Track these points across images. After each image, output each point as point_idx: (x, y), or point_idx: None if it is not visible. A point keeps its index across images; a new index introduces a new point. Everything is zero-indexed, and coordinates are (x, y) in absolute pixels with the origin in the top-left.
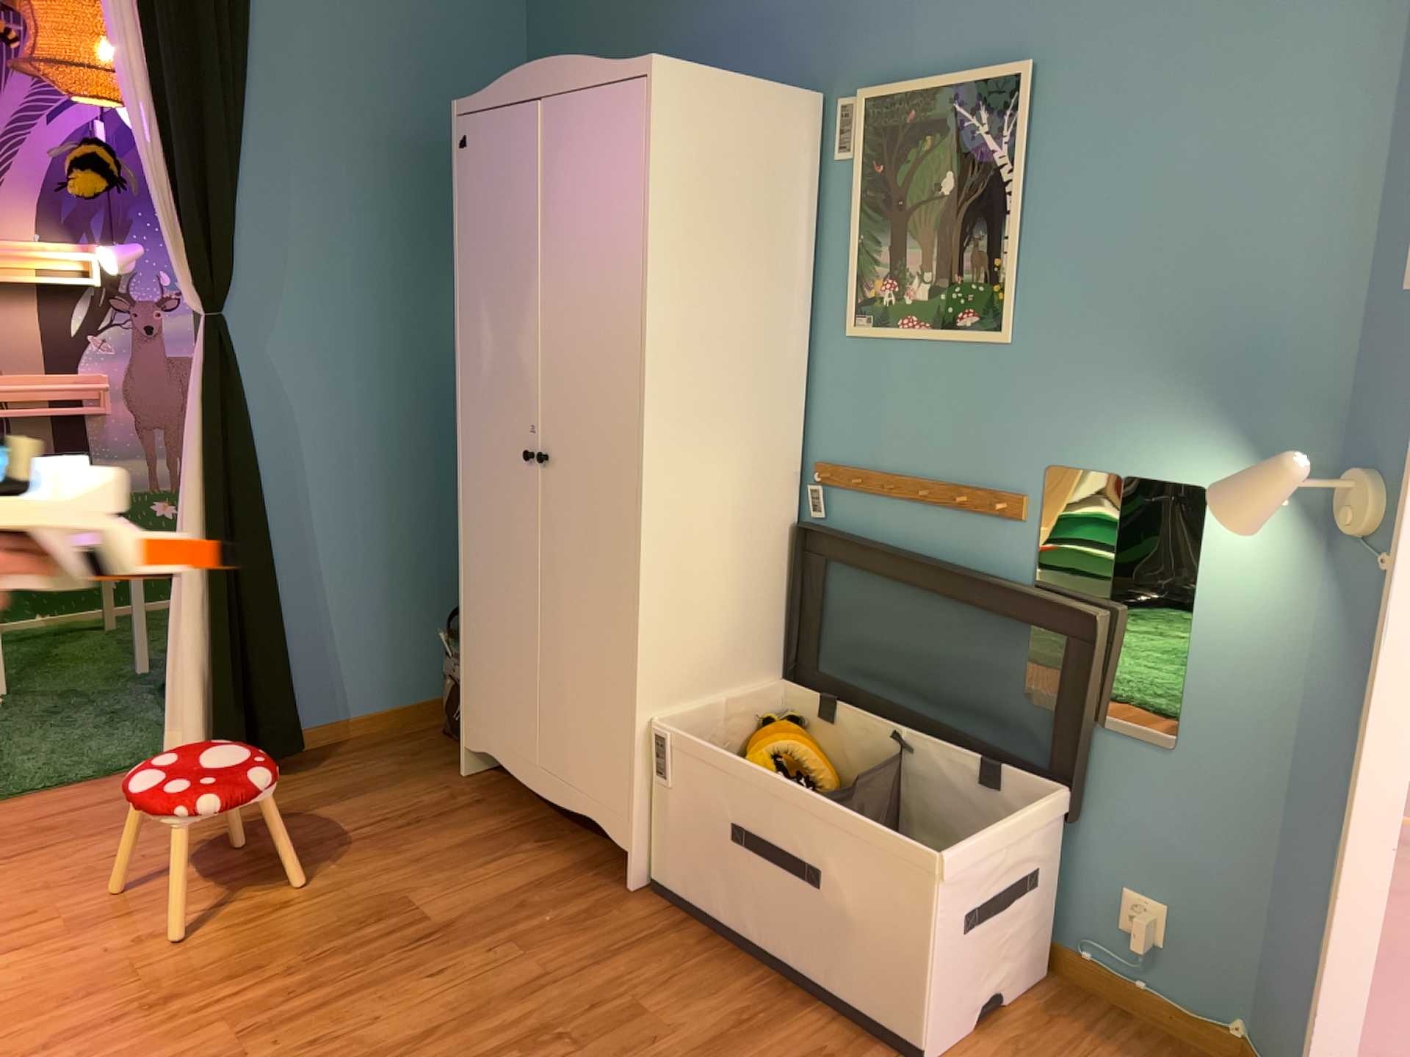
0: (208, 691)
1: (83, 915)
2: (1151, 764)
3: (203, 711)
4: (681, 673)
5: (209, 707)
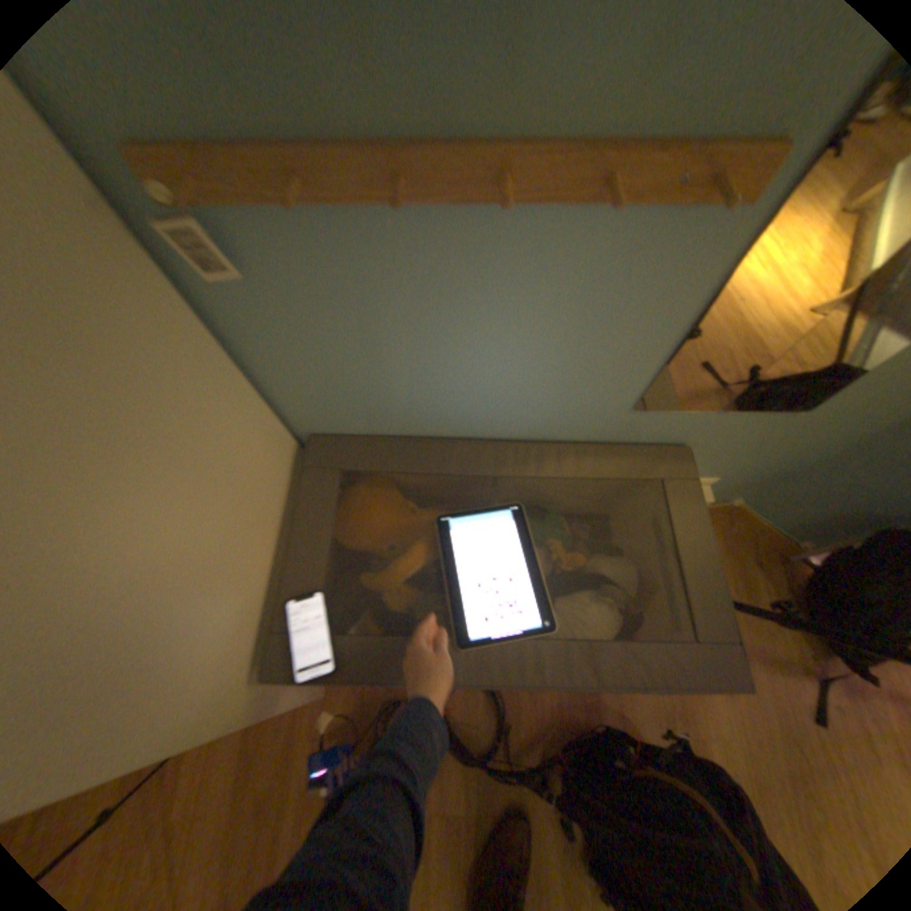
0: None
1: None
2: (770, 424)
3: None
4: (238, 635)
5: None
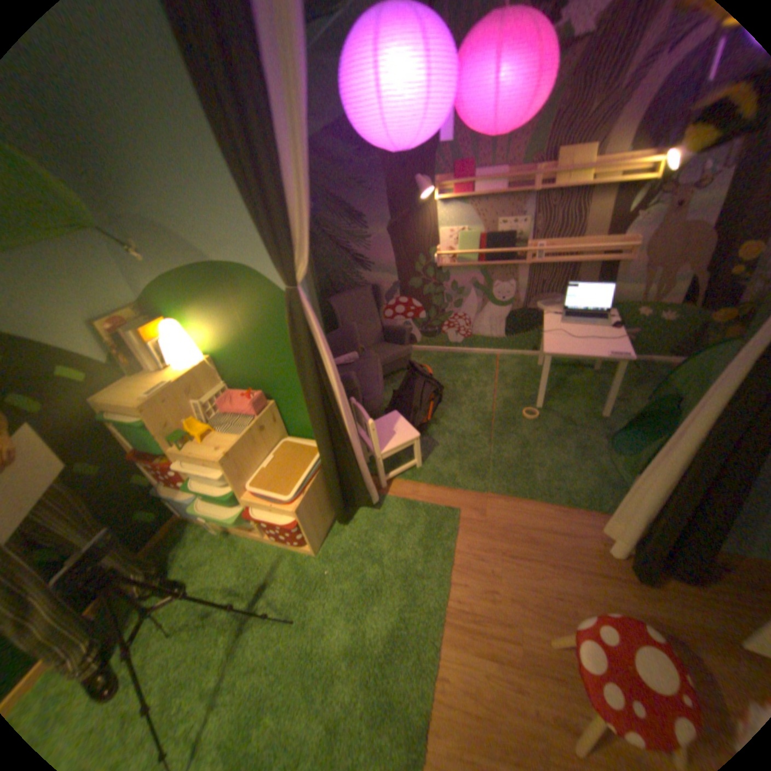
0: (653, 524)
1: (537, 657)
2: None
3: (644, 531)
4: None
5: (649, 530)
